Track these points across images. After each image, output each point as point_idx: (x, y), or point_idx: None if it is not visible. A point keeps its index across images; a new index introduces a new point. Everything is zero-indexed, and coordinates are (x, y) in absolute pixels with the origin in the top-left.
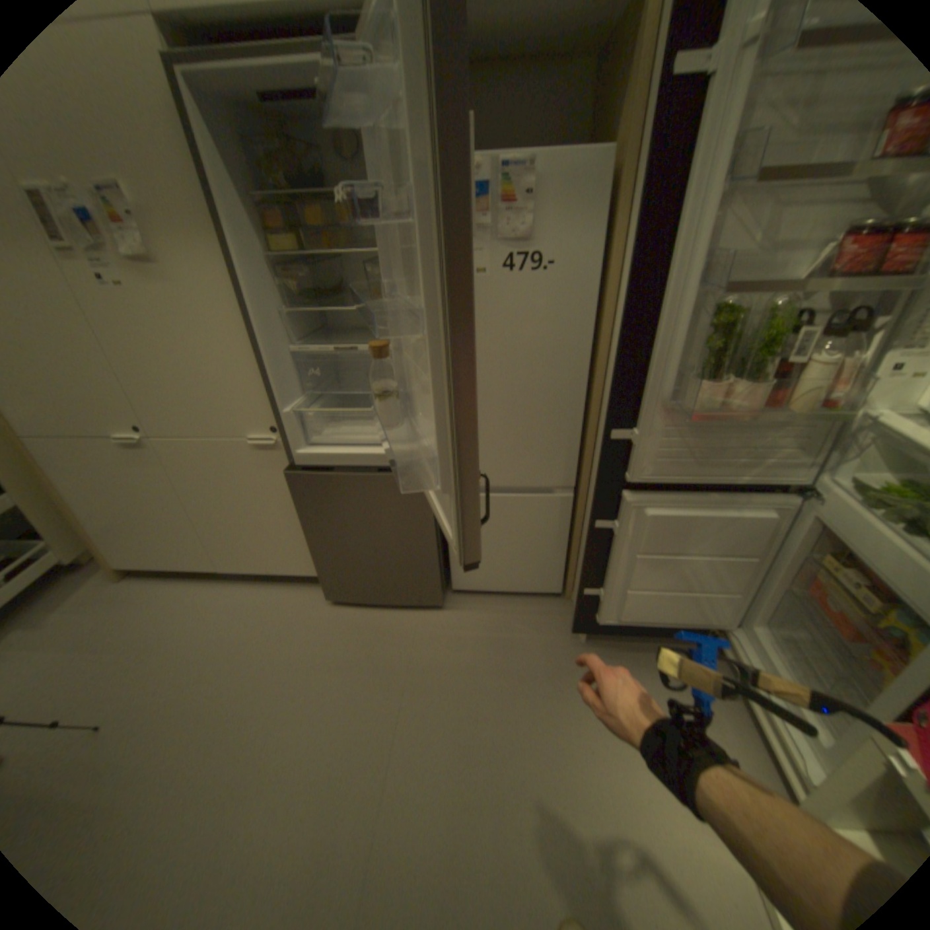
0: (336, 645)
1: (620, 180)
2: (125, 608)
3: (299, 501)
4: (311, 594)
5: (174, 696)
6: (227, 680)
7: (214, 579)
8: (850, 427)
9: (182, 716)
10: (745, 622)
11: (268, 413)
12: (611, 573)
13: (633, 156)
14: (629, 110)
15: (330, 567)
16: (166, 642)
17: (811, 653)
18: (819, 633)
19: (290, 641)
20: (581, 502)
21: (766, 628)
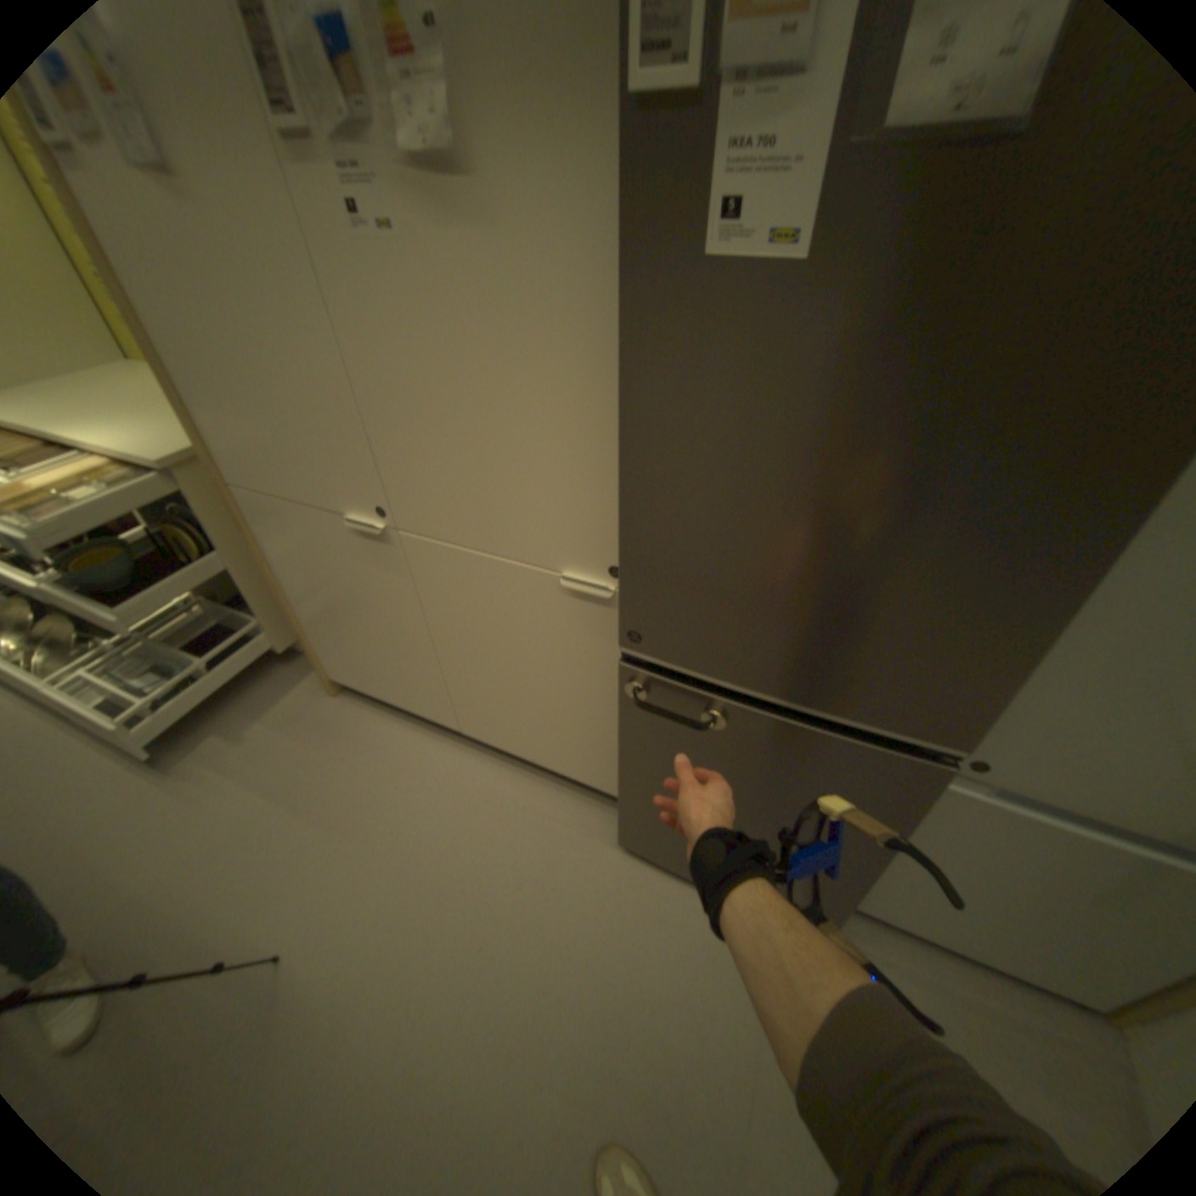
0: (630, 946)
1: None
2: (338, 746)
3: (631, 712)
4: (593, 815)
5: (380, 945)
6: (456, 945)
7: (454, 734)
8: None
9: (387, 992)
10: None
11: (616, 539)
12: None
13: None
14: None
15: (644, 810)
16: (380, 831)
17: None
18: None
19: (555, 903)
20: None
21: None
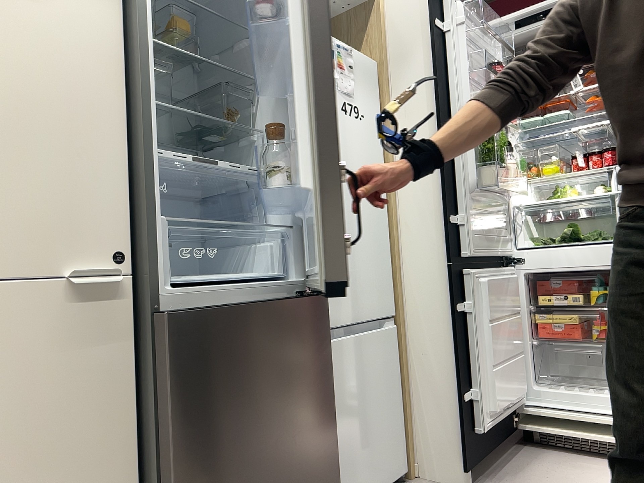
0: None
1: (378, 82)
2: None
3: (178, 378)
4: None
5: None
6: None
7: None
8: (511, 216)
9: None
10: (526, 390)
11: (115, 229)
12: (479, 357)
13: (387, 70)
14: (374, 50)
15: None
16: None
17: (562, 384)
18: (549, 378)
19: None
20: (404, 332)
21: (536, 384)
